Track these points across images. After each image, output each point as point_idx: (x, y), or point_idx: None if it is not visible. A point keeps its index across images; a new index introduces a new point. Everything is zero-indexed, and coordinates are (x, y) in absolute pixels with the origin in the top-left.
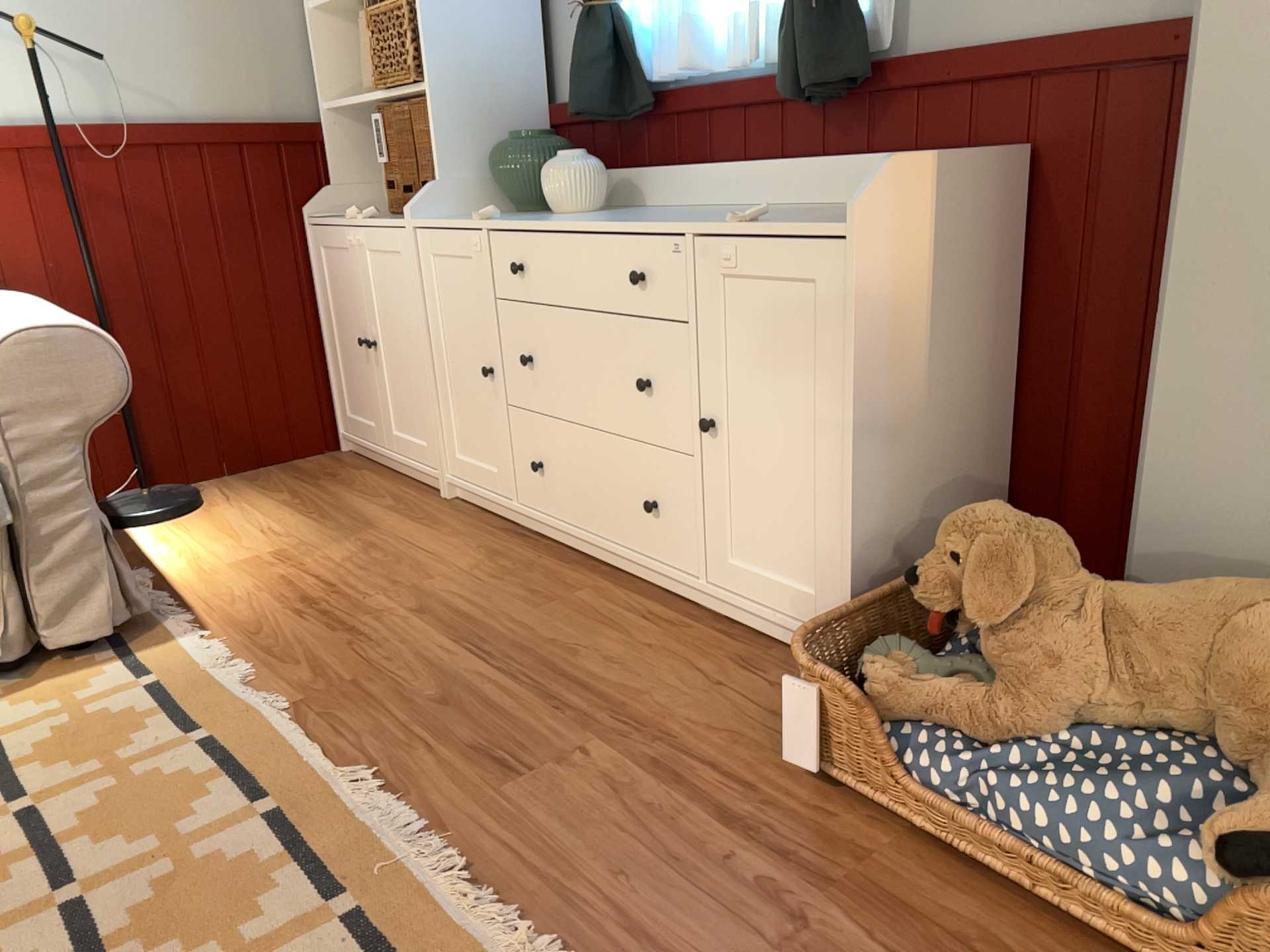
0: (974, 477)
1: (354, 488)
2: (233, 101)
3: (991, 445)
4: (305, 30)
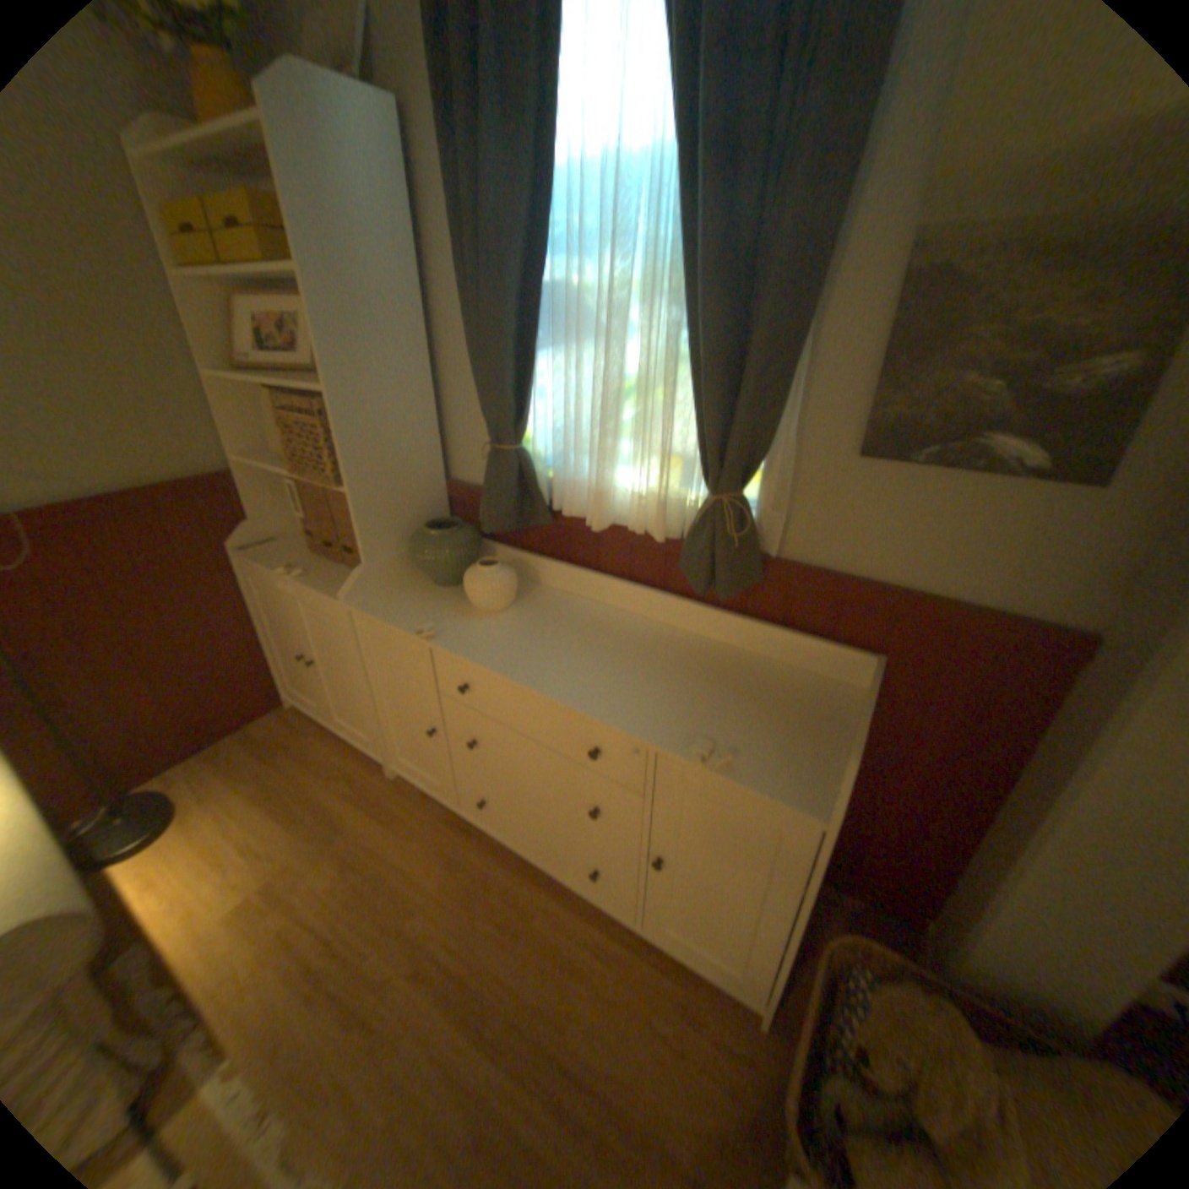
0: None
1: (308, 768)
2: (134, 462)
3: None
4: (199, 387)
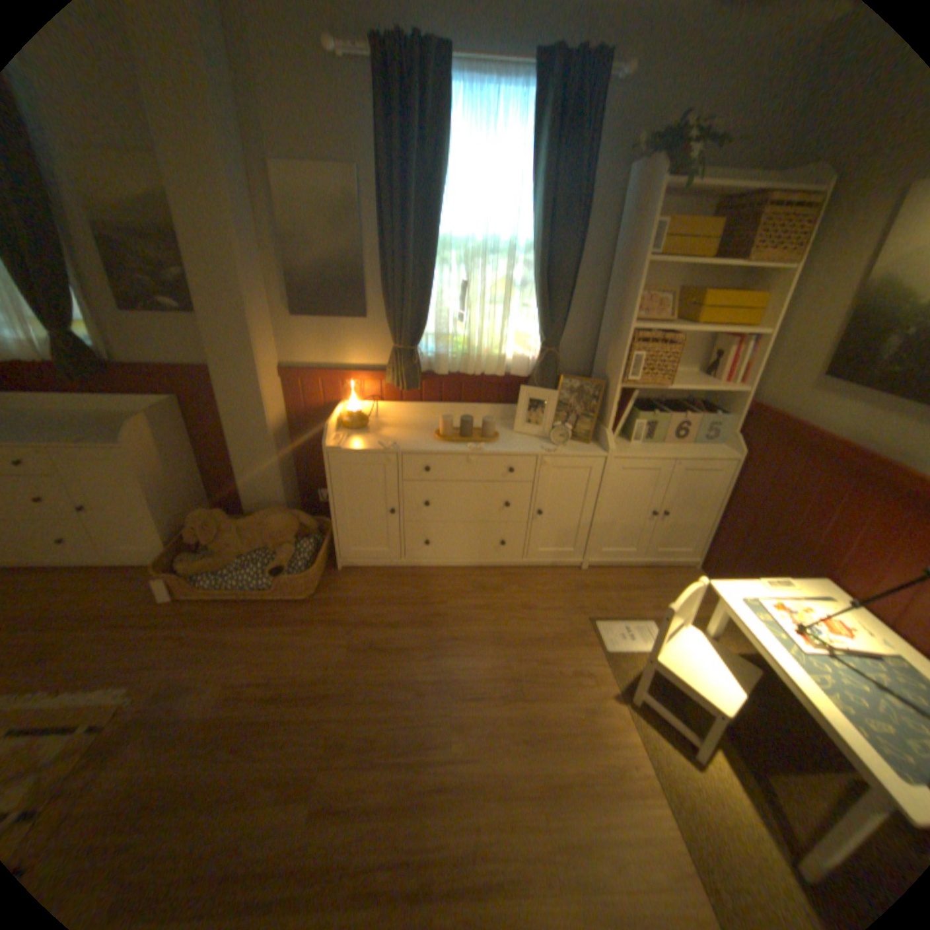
0: (193, 493)
1: None
2: None
3: (195, 482)
4: None
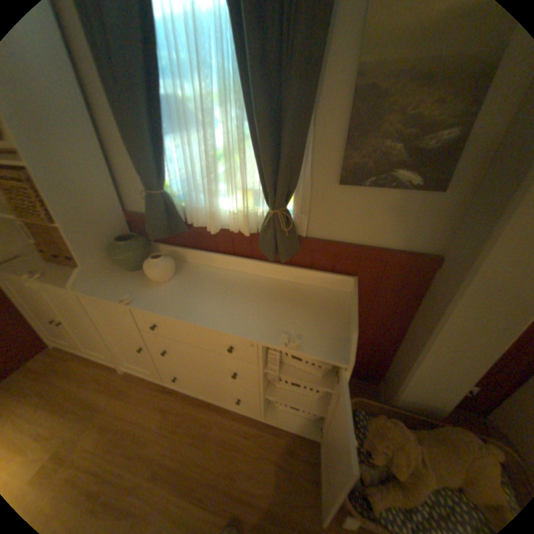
0: None
1: (70, 379)
2: None
3: None
4: None
